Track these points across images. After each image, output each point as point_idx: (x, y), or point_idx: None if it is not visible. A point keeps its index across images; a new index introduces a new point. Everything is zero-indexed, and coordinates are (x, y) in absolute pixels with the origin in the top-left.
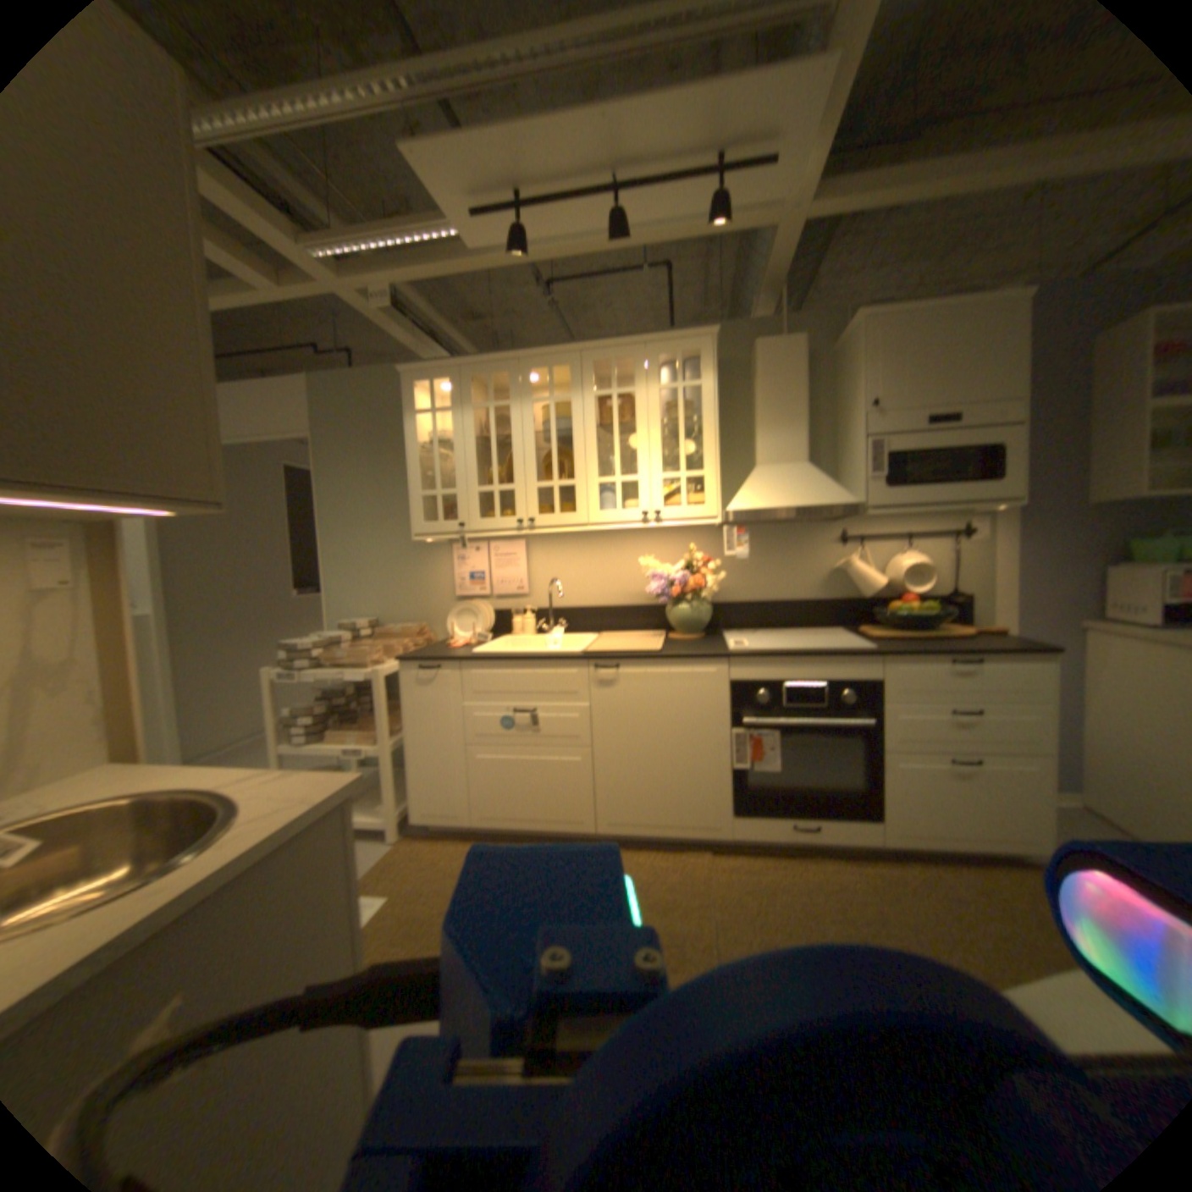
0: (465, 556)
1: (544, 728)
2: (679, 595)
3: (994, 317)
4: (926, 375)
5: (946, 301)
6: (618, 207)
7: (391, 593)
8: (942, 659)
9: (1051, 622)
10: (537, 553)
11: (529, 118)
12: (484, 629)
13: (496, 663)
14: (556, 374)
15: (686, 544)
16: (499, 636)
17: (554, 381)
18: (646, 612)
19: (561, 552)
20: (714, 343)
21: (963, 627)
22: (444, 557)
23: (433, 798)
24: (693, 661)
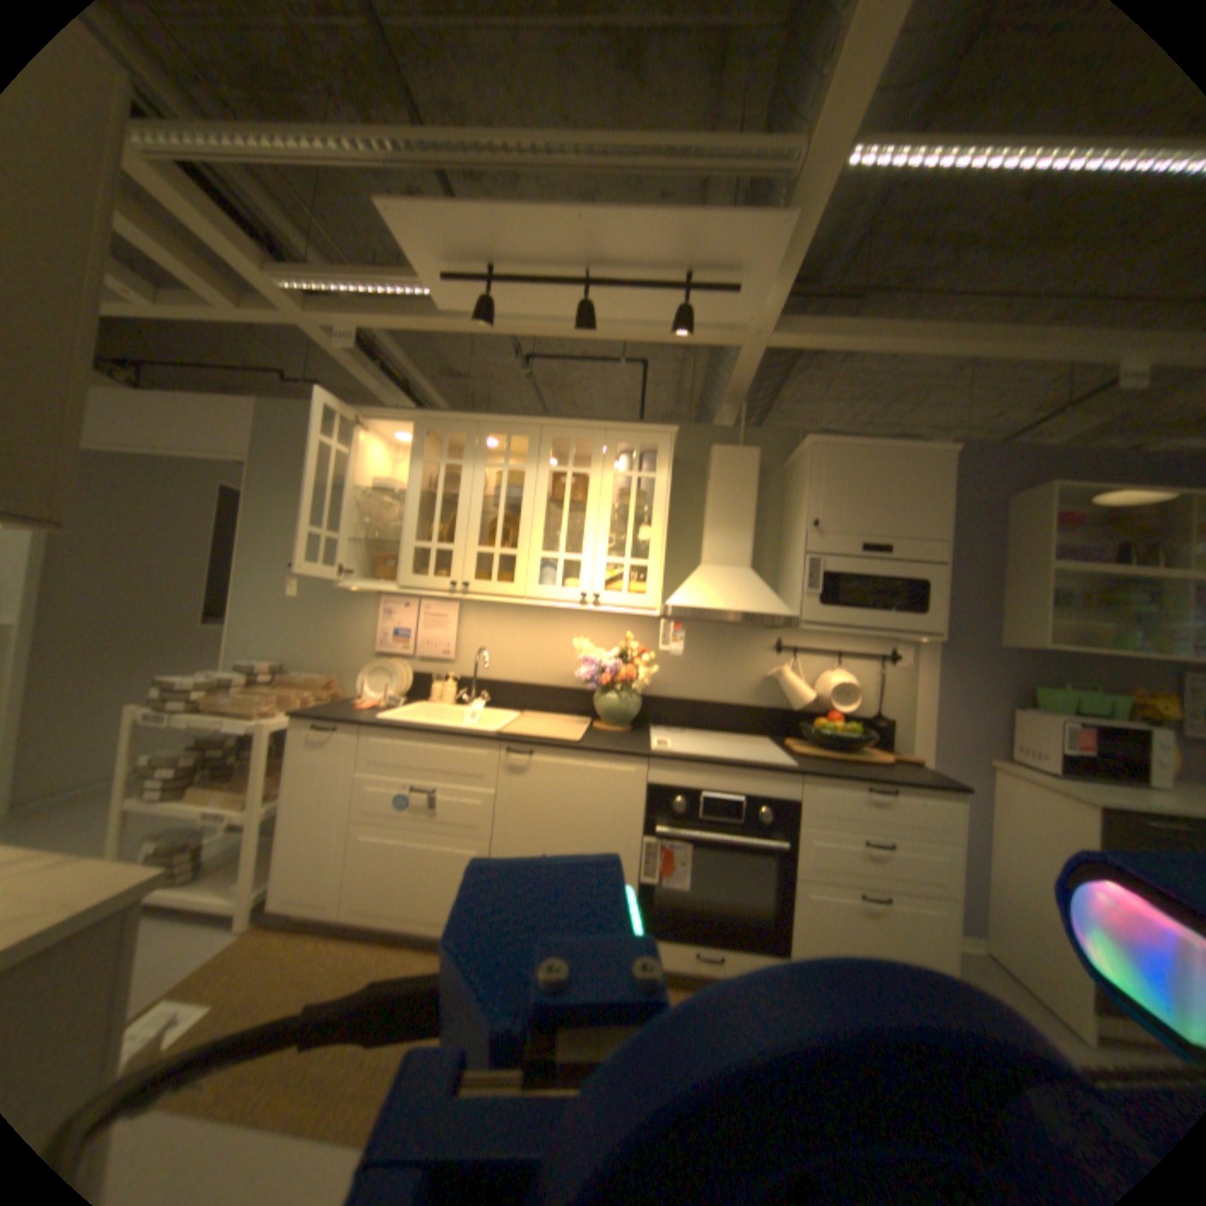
0: (390, 614)
1: (438, 817)
2: (607, 686)
3: (924, 466)
4: (863, 507)
5: (884, 444)
6: (586, 304)
7: (301, 642)
8: (859, 788)
9: (964, 759)
10: (468, 621)
11: (507, 207)
12: (395, 696)
13: (397, 737)
14: (515, 446)
15: (623, 633)
16: (411, 706)
17: (513, 452)
18: (573, 698)
19: (494, 623)
20: (672, 444)
21: (882, 754)
22: (367, 612)
23: (295, 888)
24: (611, 761)
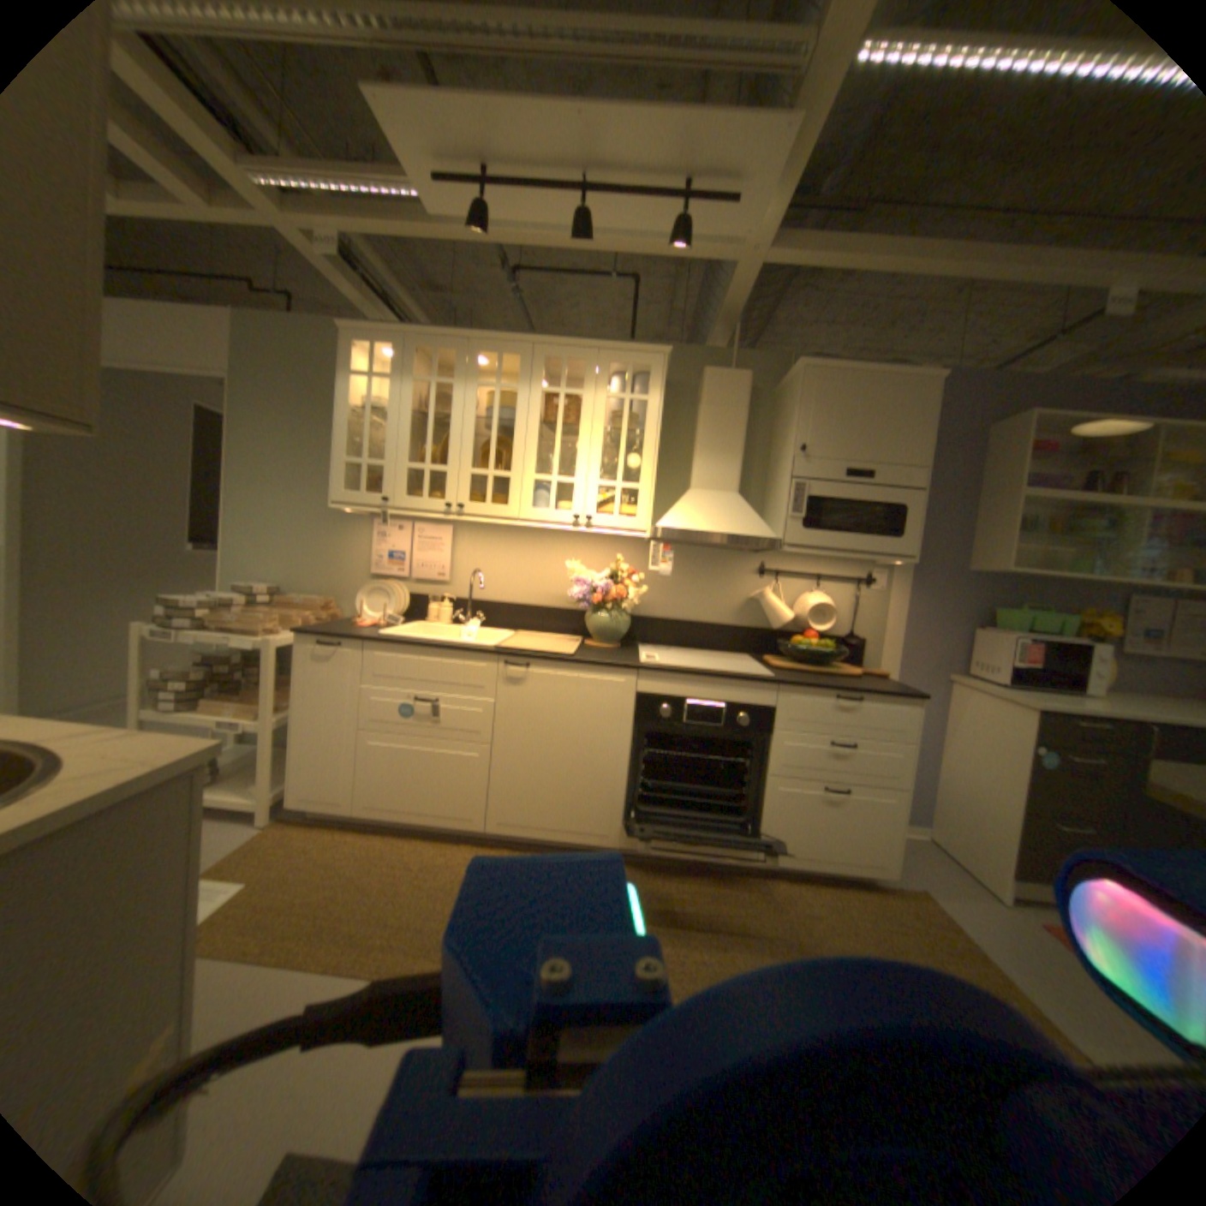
0: (384, 535)
1: (442, 722)
2: (598, 604)
3: (911, 392)
4: (849, 432)
5: (874, 368)
6: (583, 210)
7: (297, 563)
8: (827, 695)
9: (925, 673)
10: (462, 543)
11: (503, 98)
12: (394, 613)
13: (400, 649)
14: (506, 364)
15: (613, 556)
16: (410, 623)
17: (503, 371)
18: (565, 617)
19: (488, 545)
20: (665, 365)
21: (851, 668)
22: (361, 533)
23: (311, 785)
24: (602, 671)
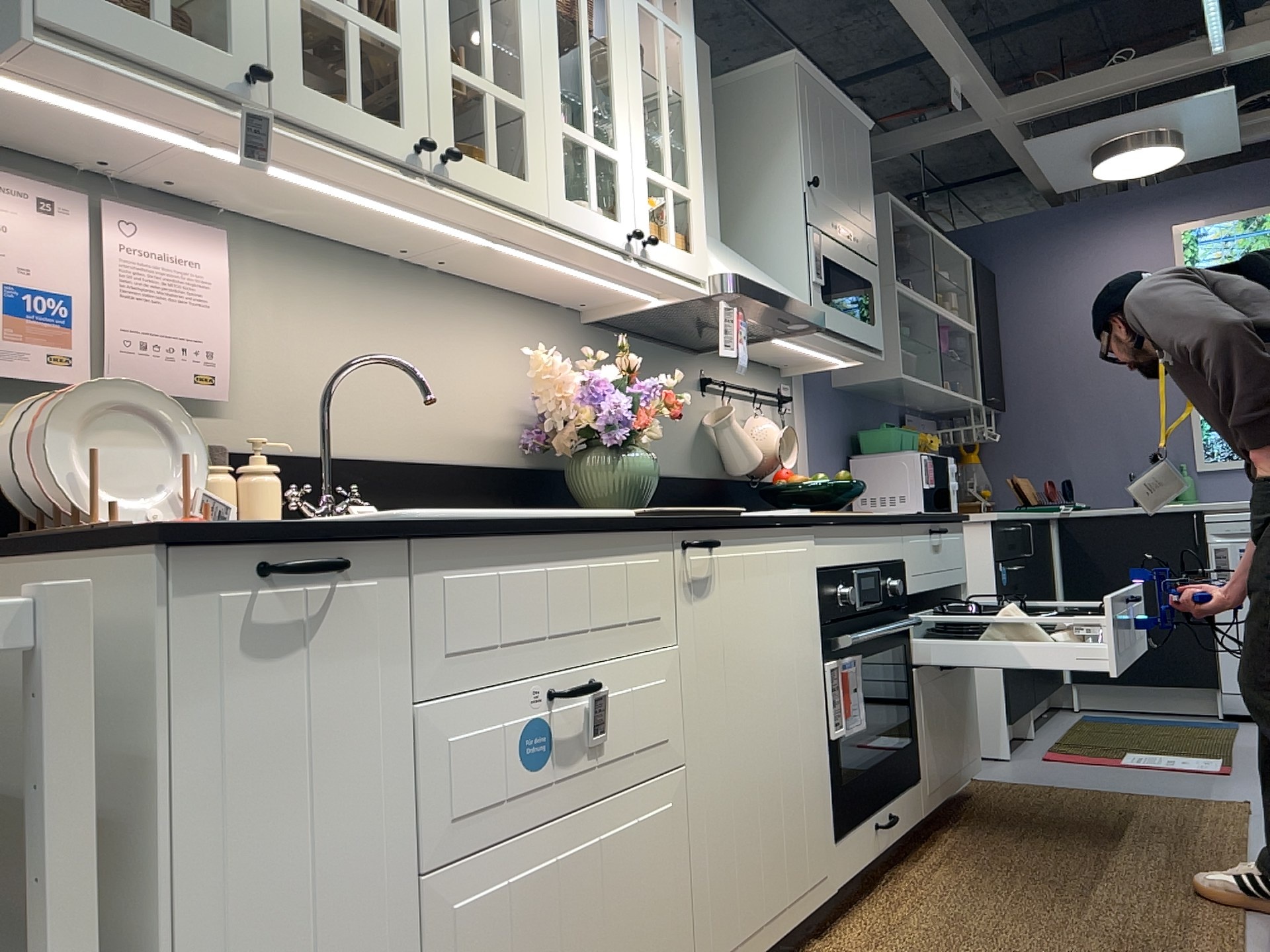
0: None
1: (609, 744)
2: (639, 430)
3: (860, 140)
4: (835, 175)
5: (839, 97)
6: None
7: None
8: (928, 530)
9: None
10: (249, 285)
11: None
12: (178, 497)
13: (503, 552)
14: None
15: (561, 344)
16: None
17: None
18: (494, 486)
19: (316, 300)
20: None
21: None
22: None
23: None
24: (789, 537)
